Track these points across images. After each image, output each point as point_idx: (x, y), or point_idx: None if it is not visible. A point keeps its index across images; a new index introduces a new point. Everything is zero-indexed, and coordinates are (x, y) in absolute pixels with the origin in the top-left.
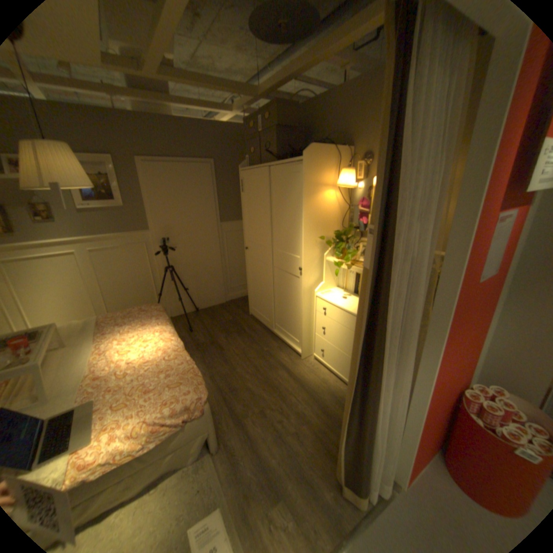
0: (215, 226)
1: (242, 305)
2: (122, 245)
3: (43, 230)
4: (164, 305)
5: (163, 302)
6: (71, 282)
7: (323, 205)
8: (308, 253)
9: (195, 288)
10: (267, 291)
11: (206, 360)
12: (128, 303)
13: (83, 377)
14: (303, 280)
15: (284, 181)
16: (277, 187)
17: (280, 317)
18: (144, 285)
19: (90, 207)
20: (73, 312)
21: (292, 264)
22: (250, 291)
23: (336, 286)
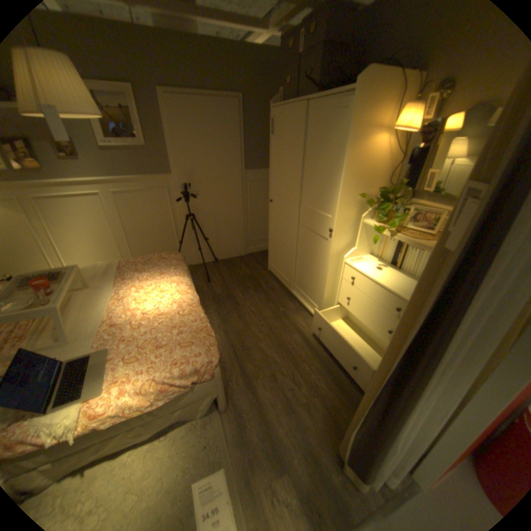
0: (240, 174)
1: (261, 260)
2: (145, 188)
3: (68, 167)
4: (184, 253)
5: (184, 249)
6: (98, 223)
7: (371, 153)
8: (344, 213)
9: (216, 239)
10: (289, 250)
11: (222, 313)
12: (151, 248)
13: (101, 322)
14: (332, 244)
15: (324, 120)
16: (315, 128)
17: (300, 279)
18: (166, 231)
19: (112, 145)
20: (101, 252)
21: (322, 224)
22: (271, 247)
23: (369, 254)
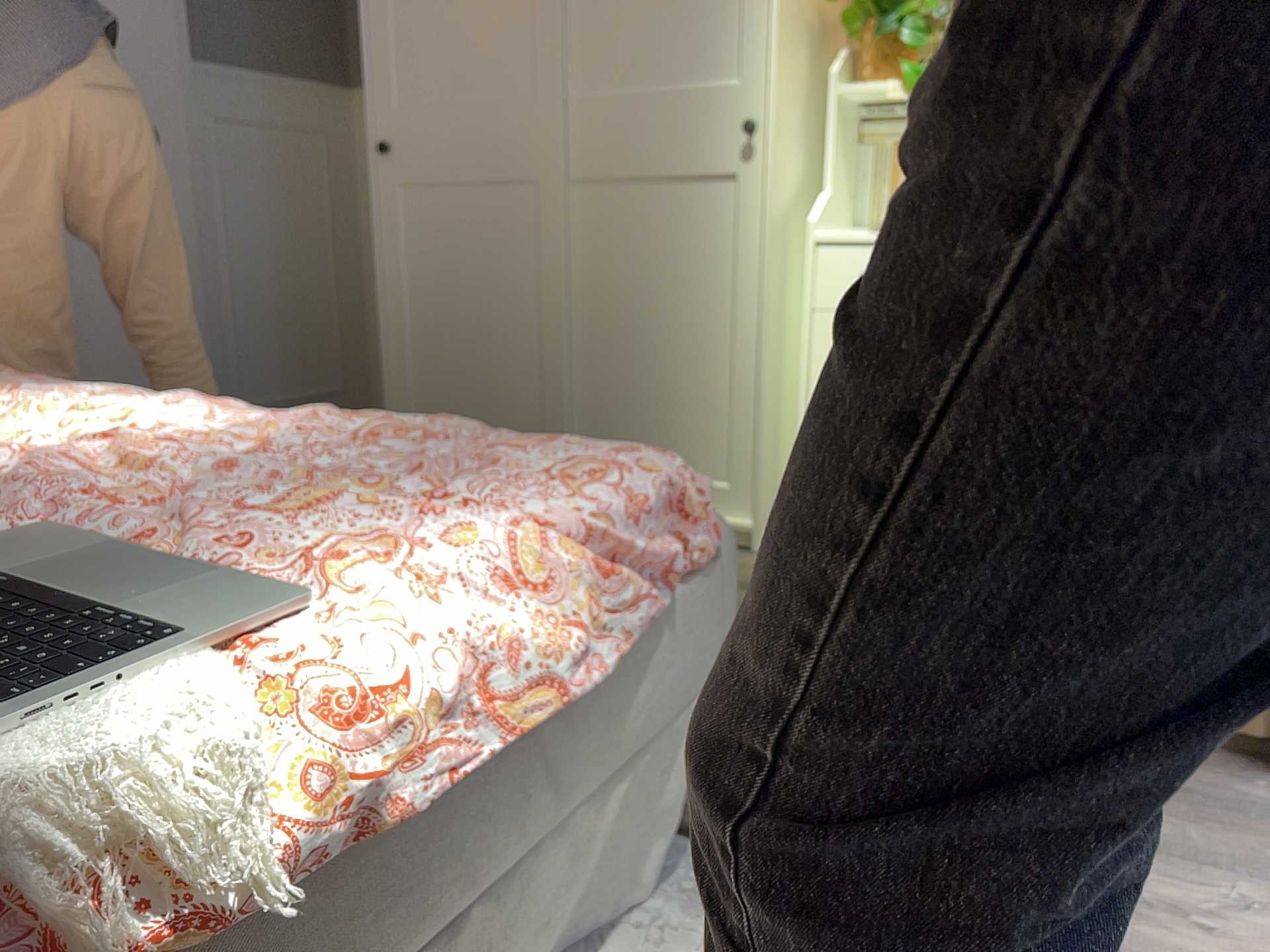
0: (176, 74)
1: None
2: None
3: None
4: None
5: None
6: None
7: None
8: (786, 52)
9: None
10: (529, 319)
11: None
12: None
13: None
14: (770, 172)
15: None
16: None
17: (607, 421)
18: None
19: None
20: None
21: (695, 129)
22: (403, 365)
23: (850, 231)
